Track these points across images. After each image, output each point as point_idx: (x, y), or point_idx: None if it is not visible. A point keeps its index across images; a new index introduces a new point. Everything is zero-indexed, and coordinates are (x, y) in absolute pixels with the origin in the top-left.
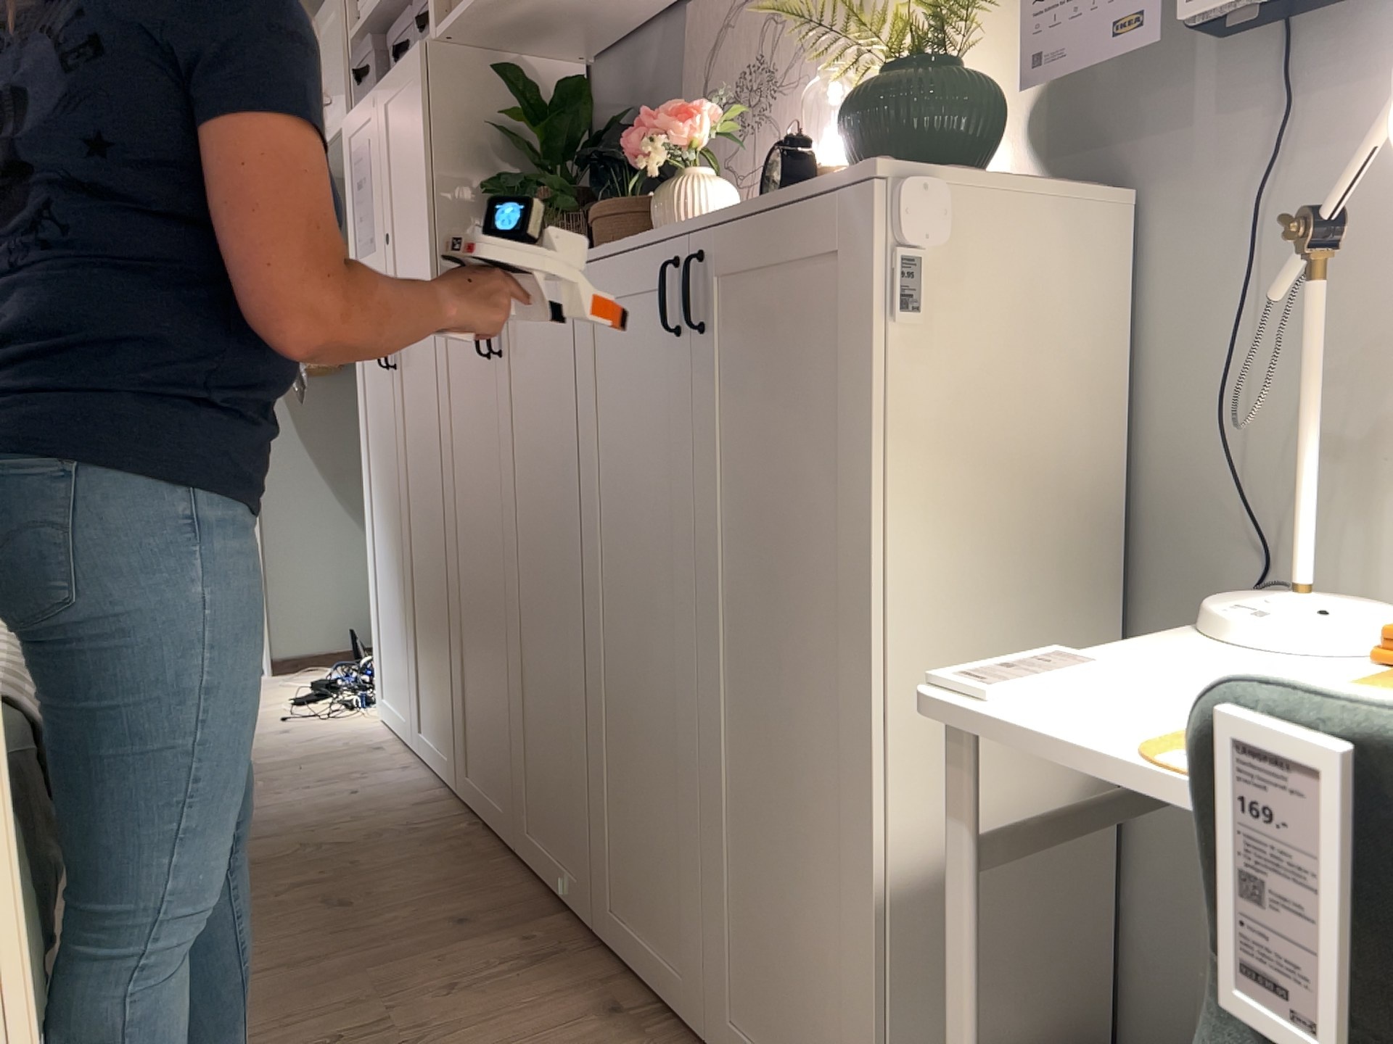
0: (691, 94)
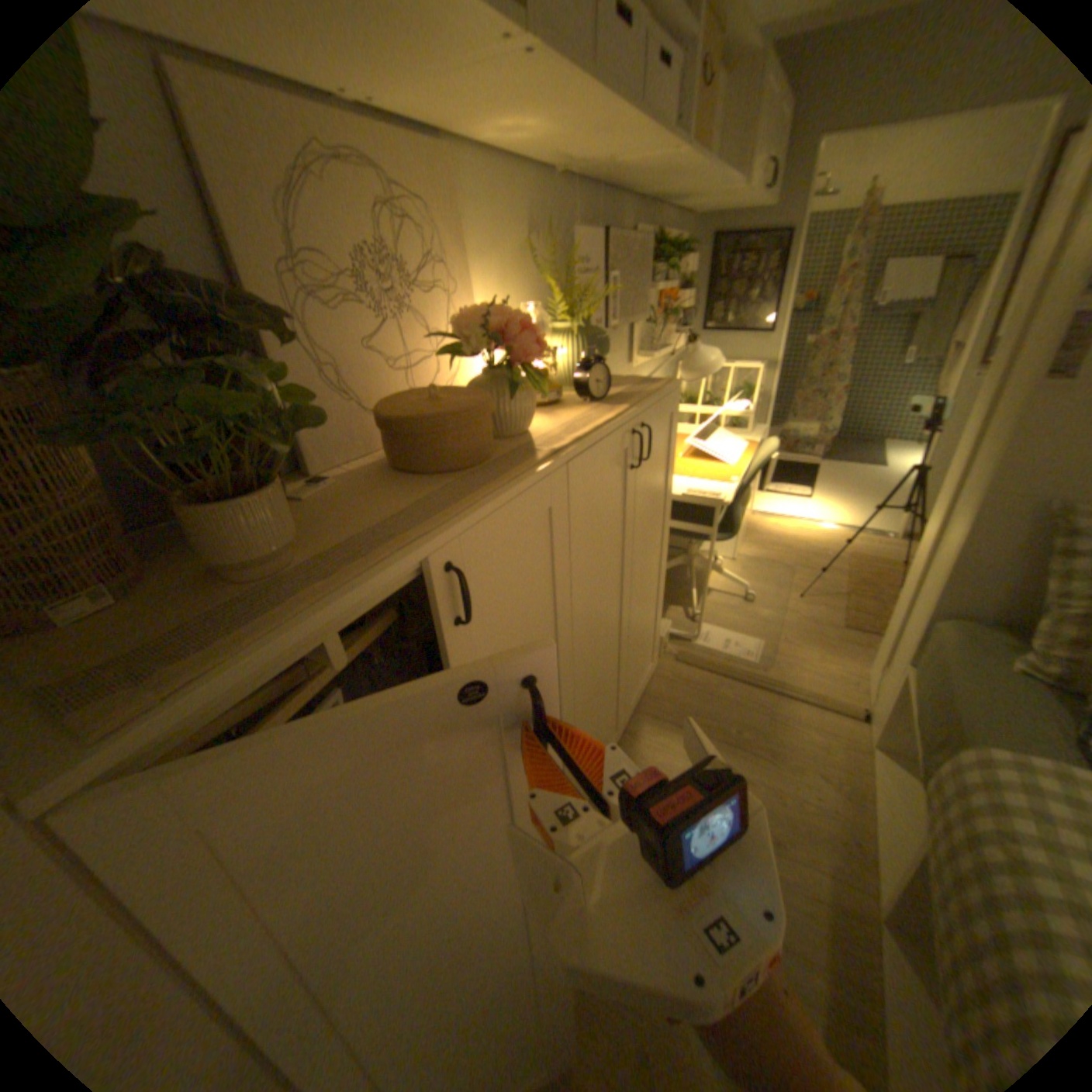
0: (252, 233)
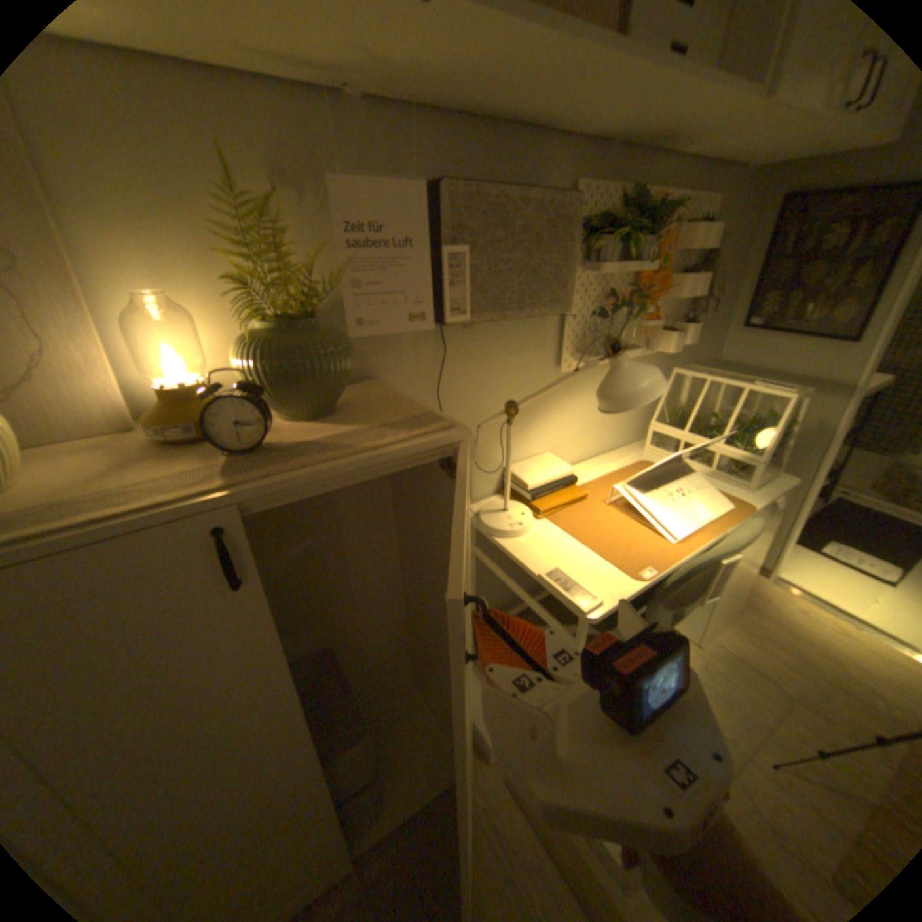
0: None
